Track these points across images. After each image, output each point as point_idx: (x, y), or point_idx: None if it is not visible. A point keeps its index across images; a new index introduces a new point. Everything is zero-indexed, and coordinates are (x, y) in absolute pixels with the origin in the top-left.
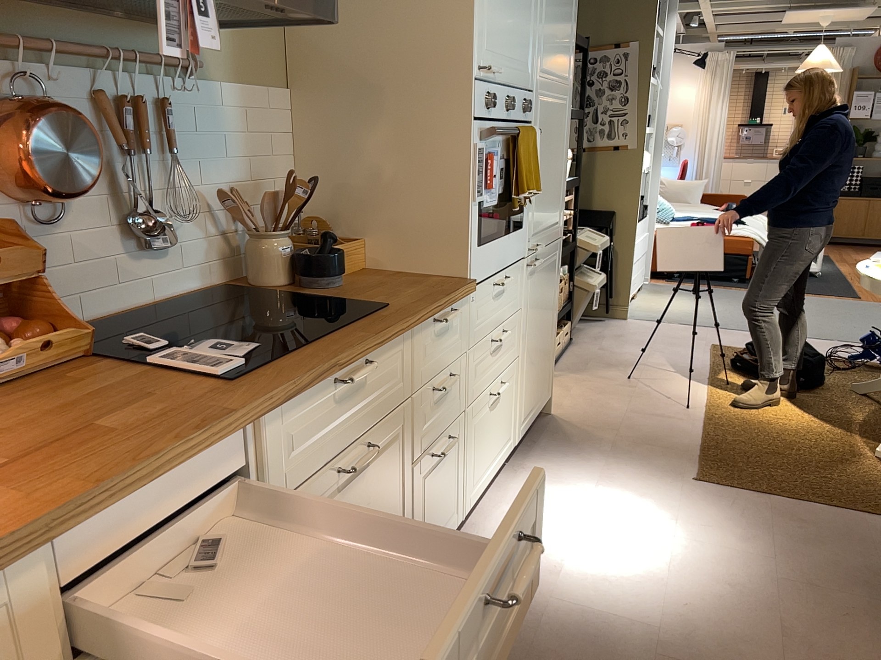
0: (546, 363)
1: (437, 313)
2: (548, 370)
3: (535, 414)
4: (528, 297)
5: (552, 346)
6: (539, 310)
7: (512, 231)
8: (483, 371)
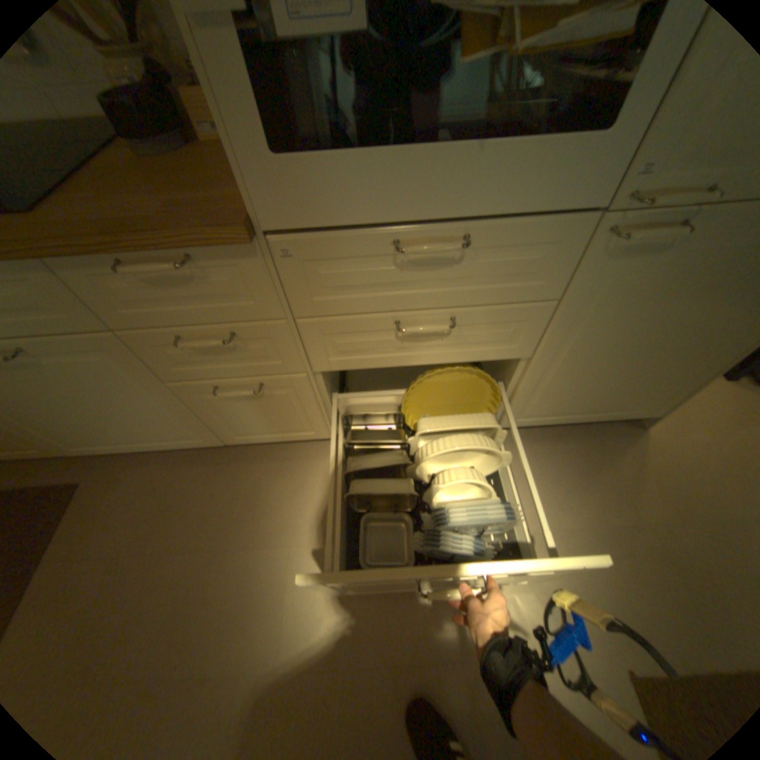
0: (660, 386)
1: (86, 253)
2: (659, 392)
3: (576, 419)
4: (600, 287)
5: (699, 372)
6: (652, 317)
7: (540, 130)
8: (365, 349)
